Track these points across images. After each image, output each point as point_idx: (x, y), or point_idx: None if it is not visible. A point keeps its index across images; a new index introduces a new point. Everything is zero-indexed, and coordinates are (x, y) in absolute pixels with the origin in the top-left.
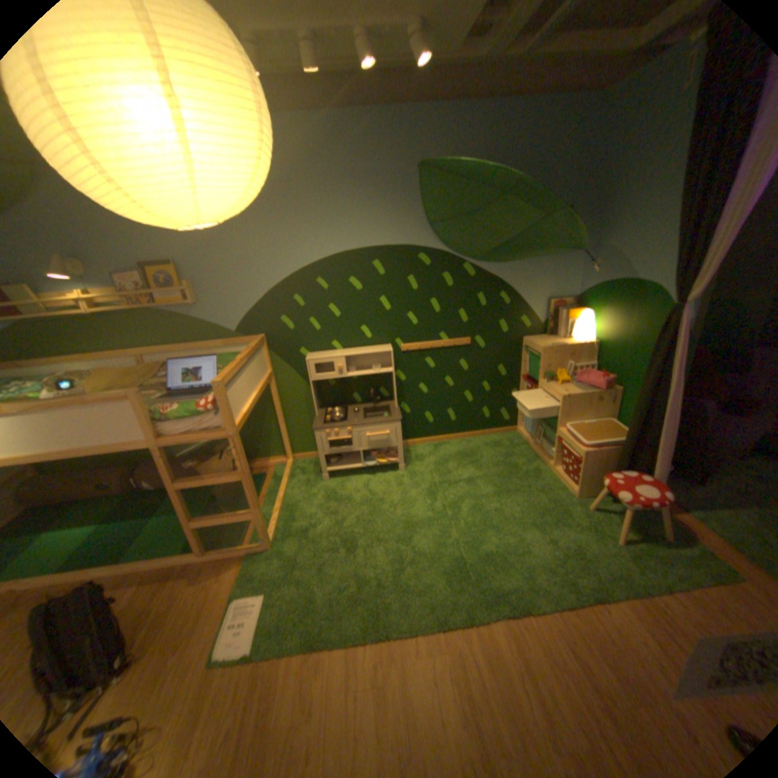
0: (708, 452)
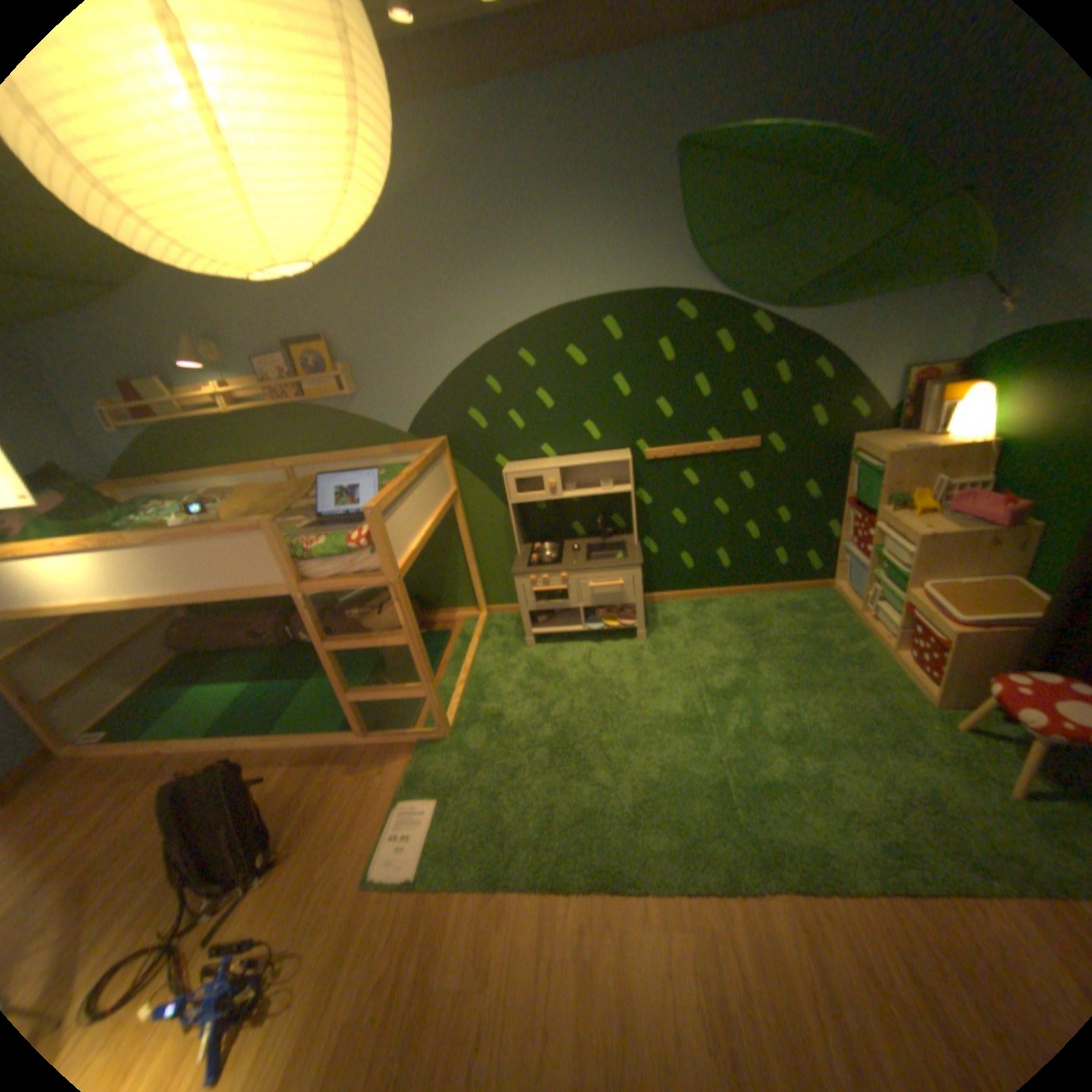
0: None
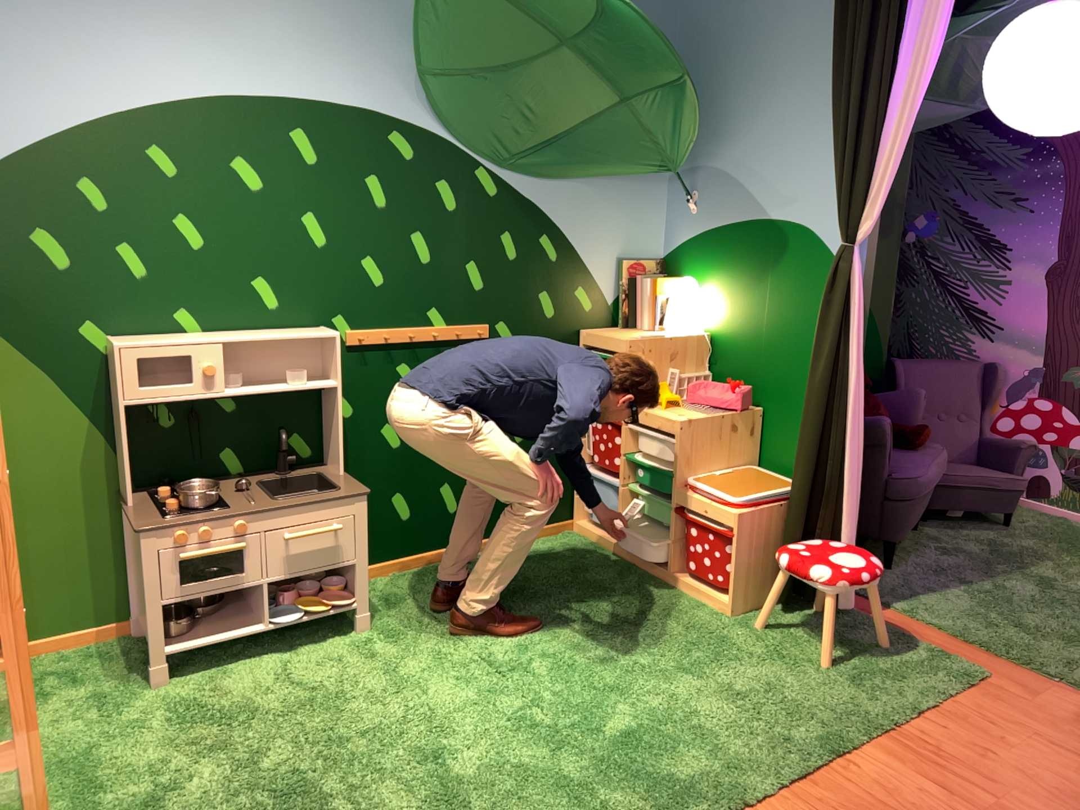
0: (890, 503)
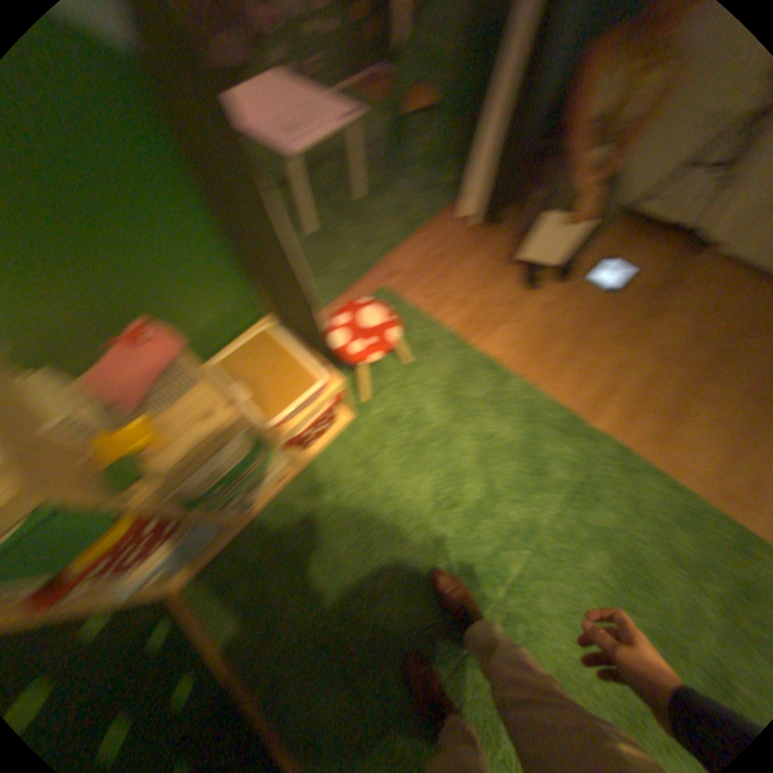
0: None
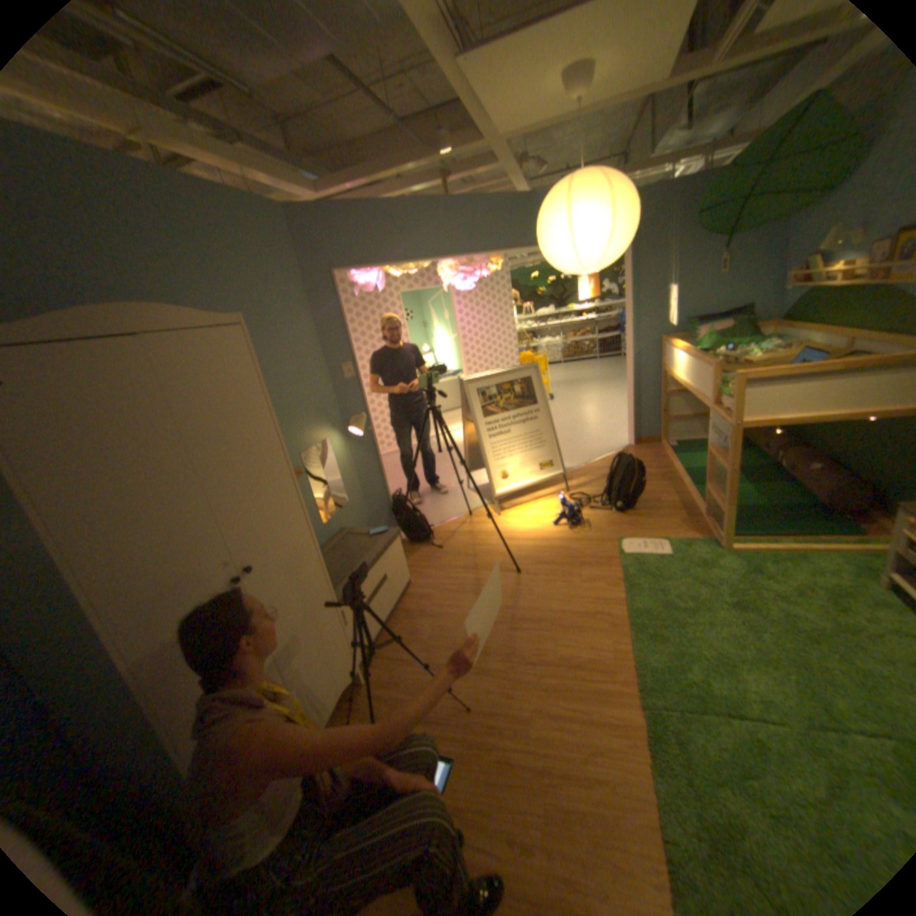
0: None
